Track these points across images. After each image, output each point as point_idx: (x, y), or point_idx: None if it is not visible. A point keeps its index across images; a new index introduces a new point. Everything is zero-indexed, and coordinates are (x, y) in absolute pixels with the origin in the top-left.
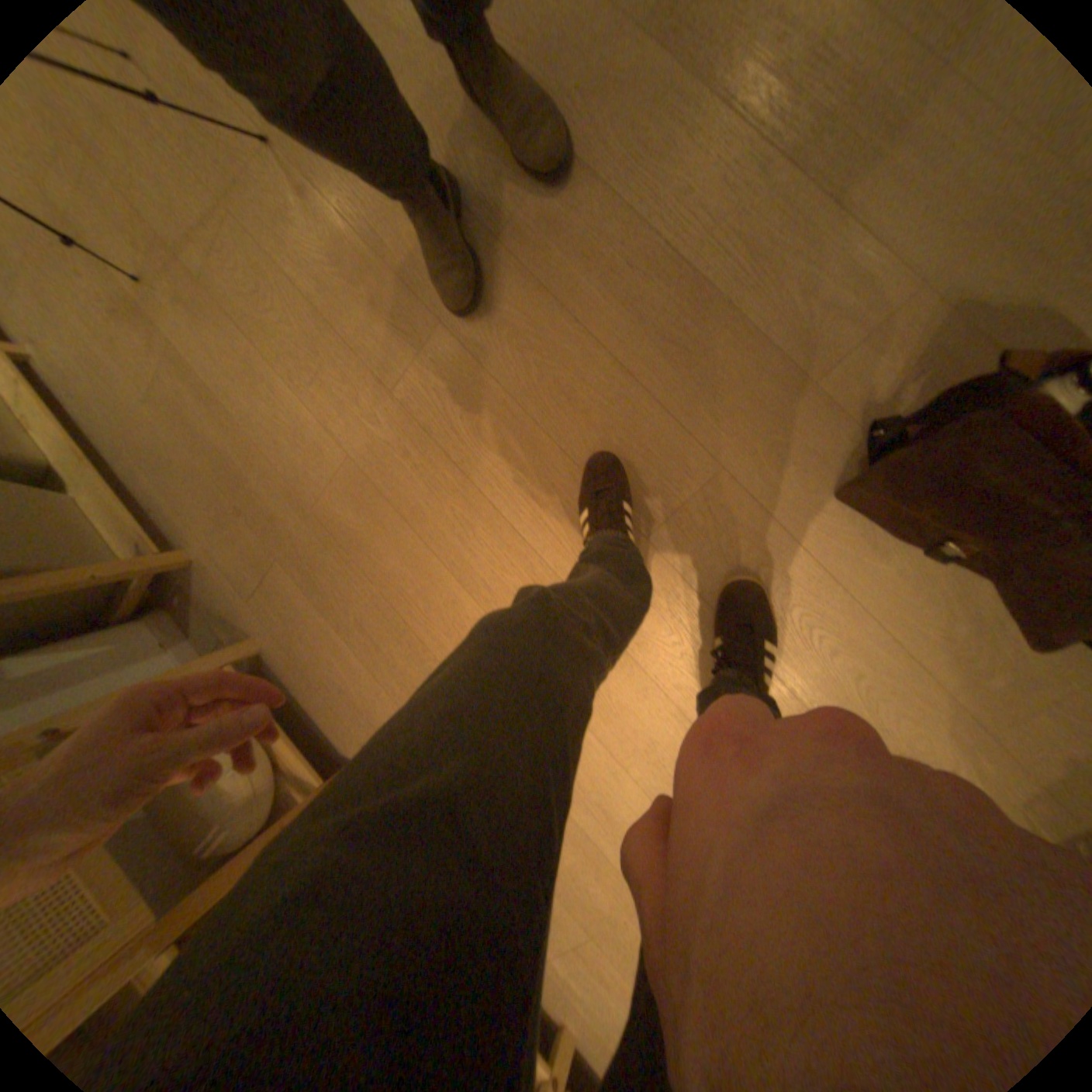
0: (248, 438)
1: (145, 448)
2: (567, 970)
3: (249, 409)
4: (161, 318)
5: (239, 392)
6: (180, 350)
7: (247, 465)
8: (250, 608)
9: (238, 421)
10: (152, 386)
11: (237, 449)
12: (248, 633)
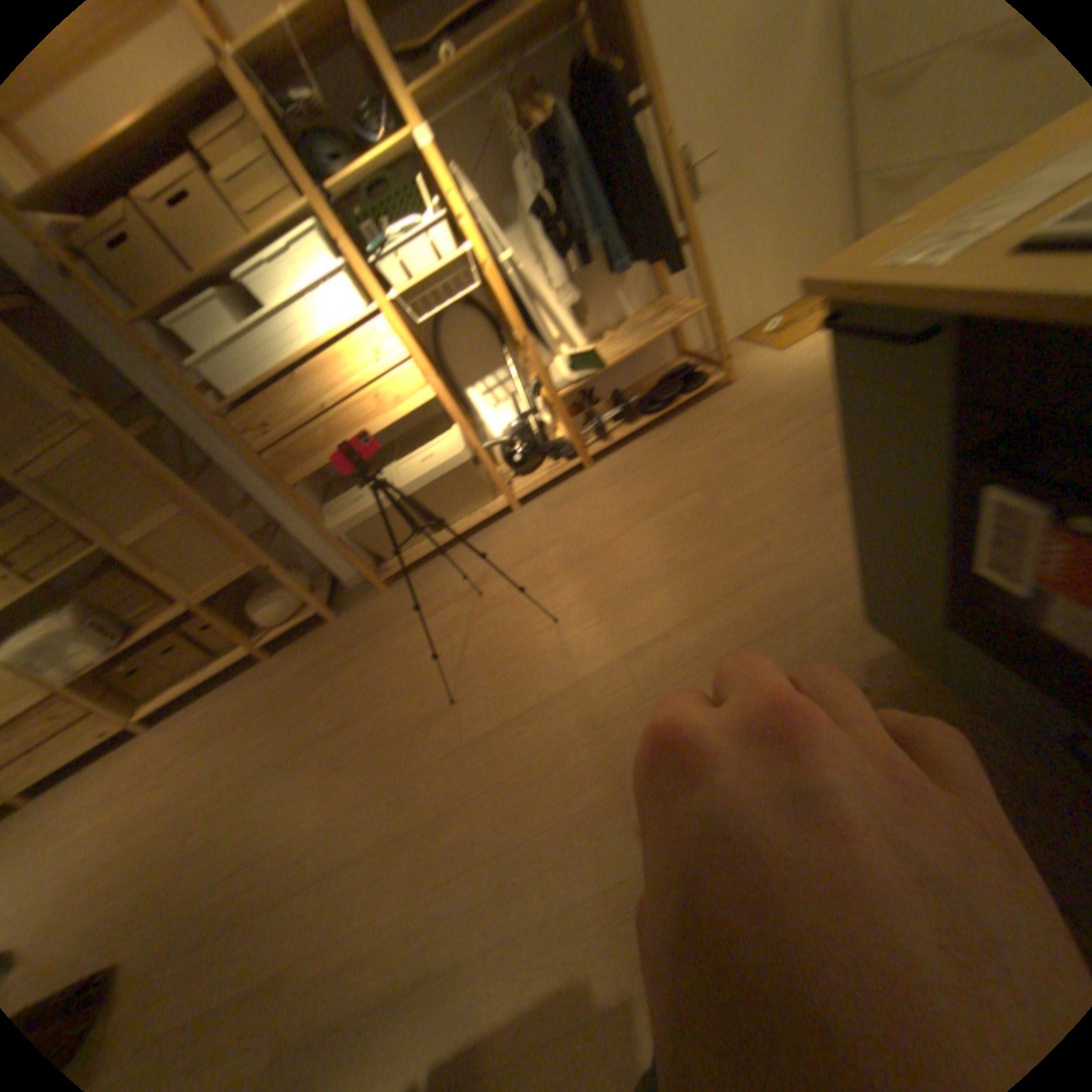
0: (377, 649)
1: (425, 583)
2: (122, 753)
3: (384, 654)
4: (451, 611)
5: (393, 650)
6: (433, 619)
7: (371, 644)
8: (337, 627)
9: (386, 645)
10: (437, 596)
11: (380, 641)
12: (332, 622)
